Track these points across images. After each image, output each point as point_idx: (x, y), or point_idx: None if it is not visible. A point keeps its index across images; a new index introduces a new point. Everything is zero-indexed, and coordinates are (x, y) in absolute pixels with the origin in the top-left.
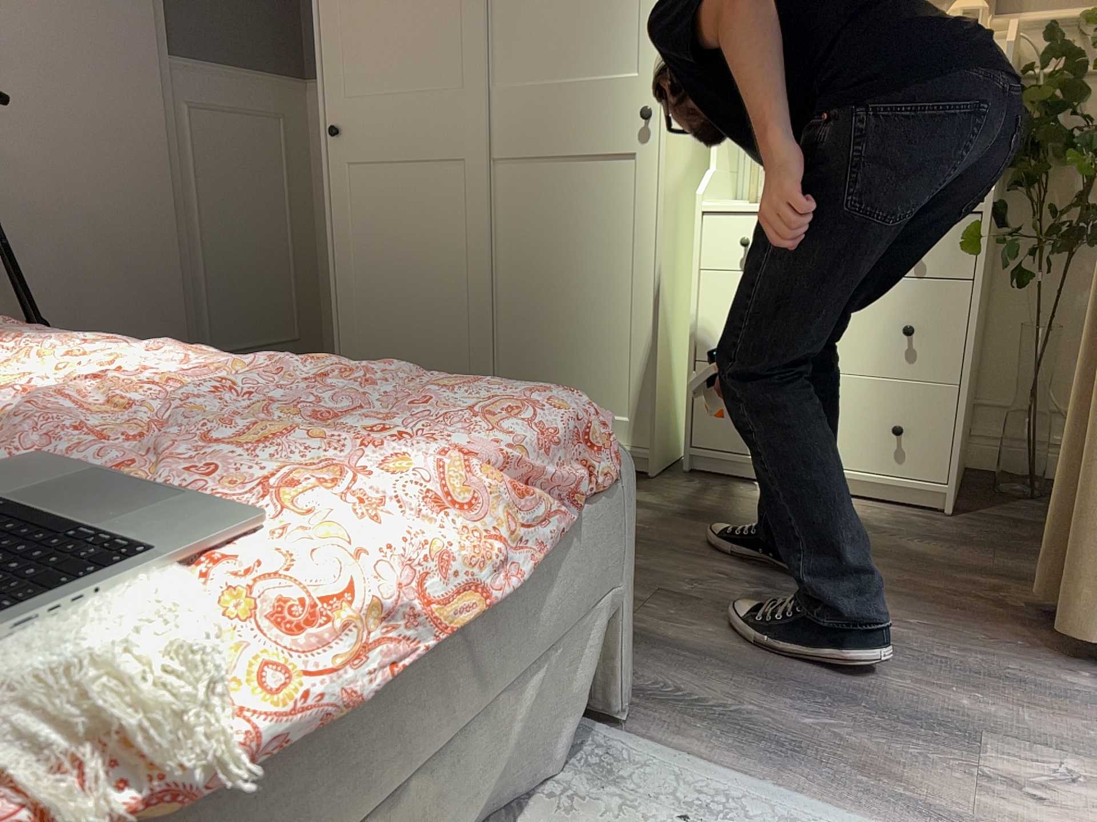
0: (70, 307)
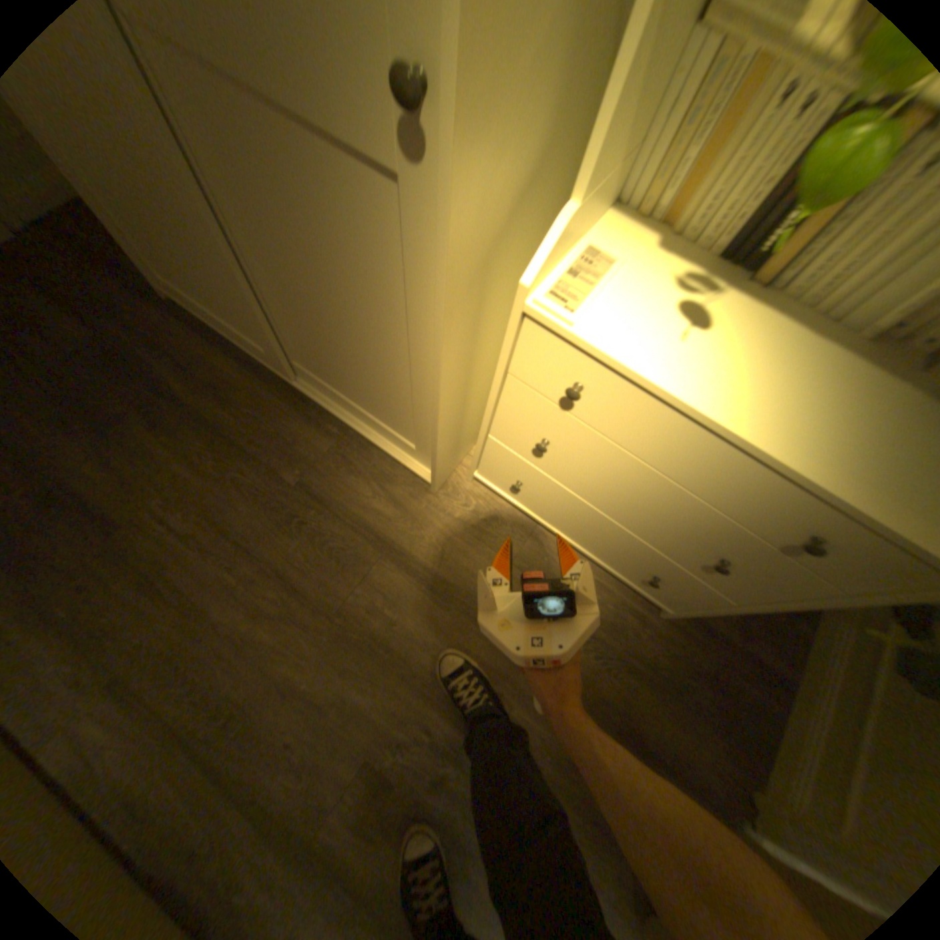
0: None
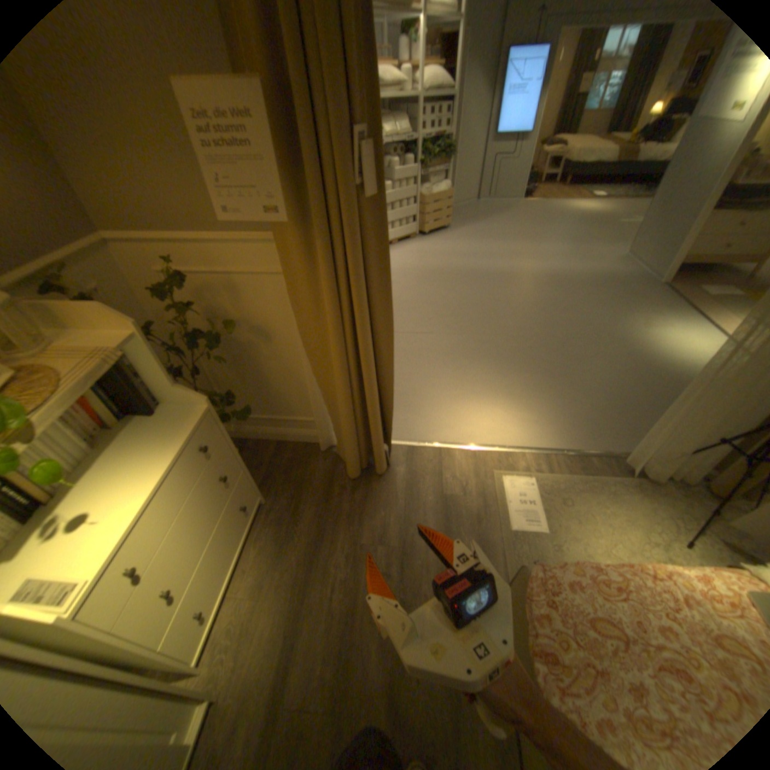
0: None
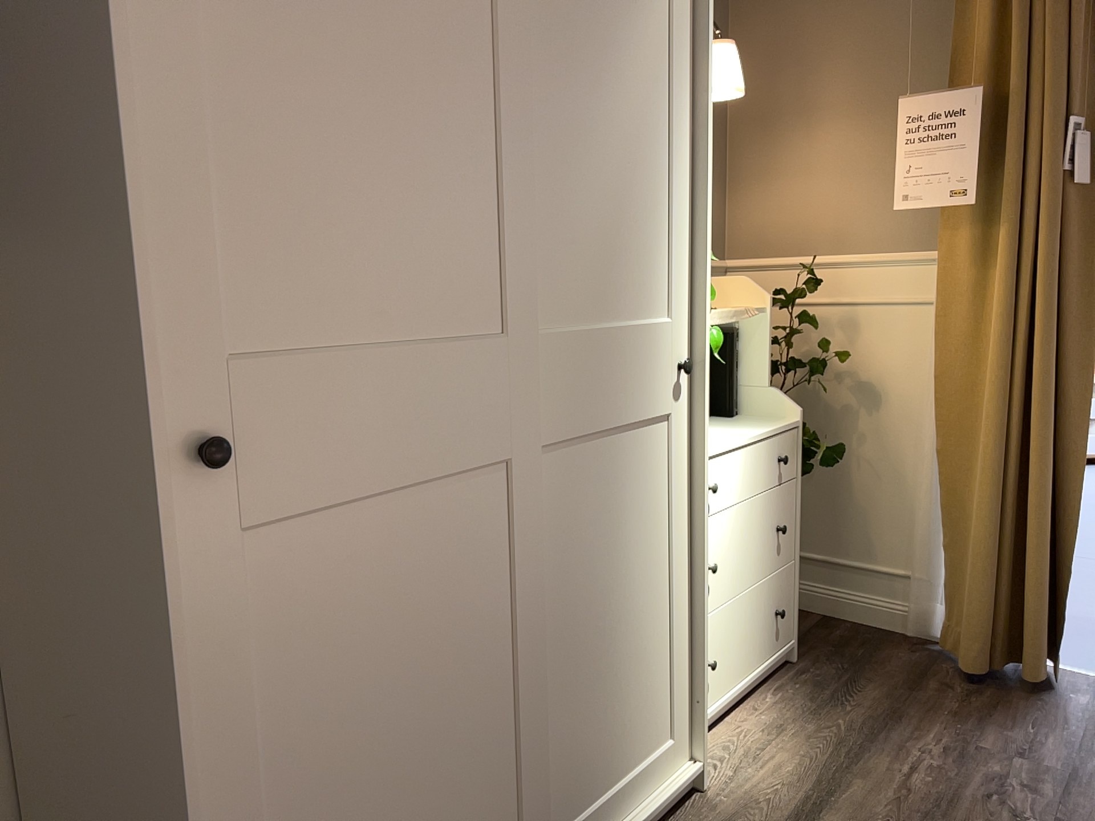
0: None
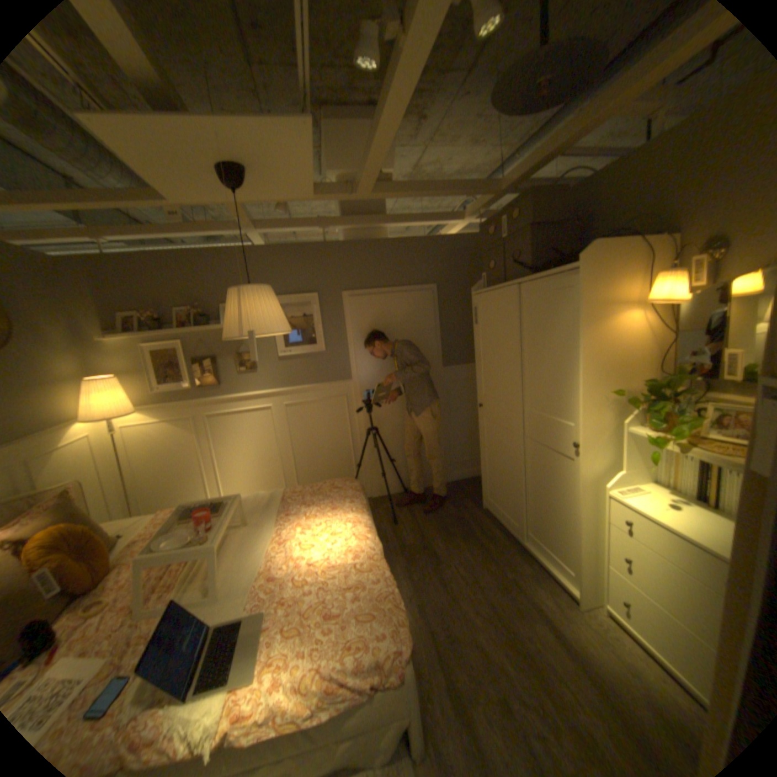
0: (404, 451)
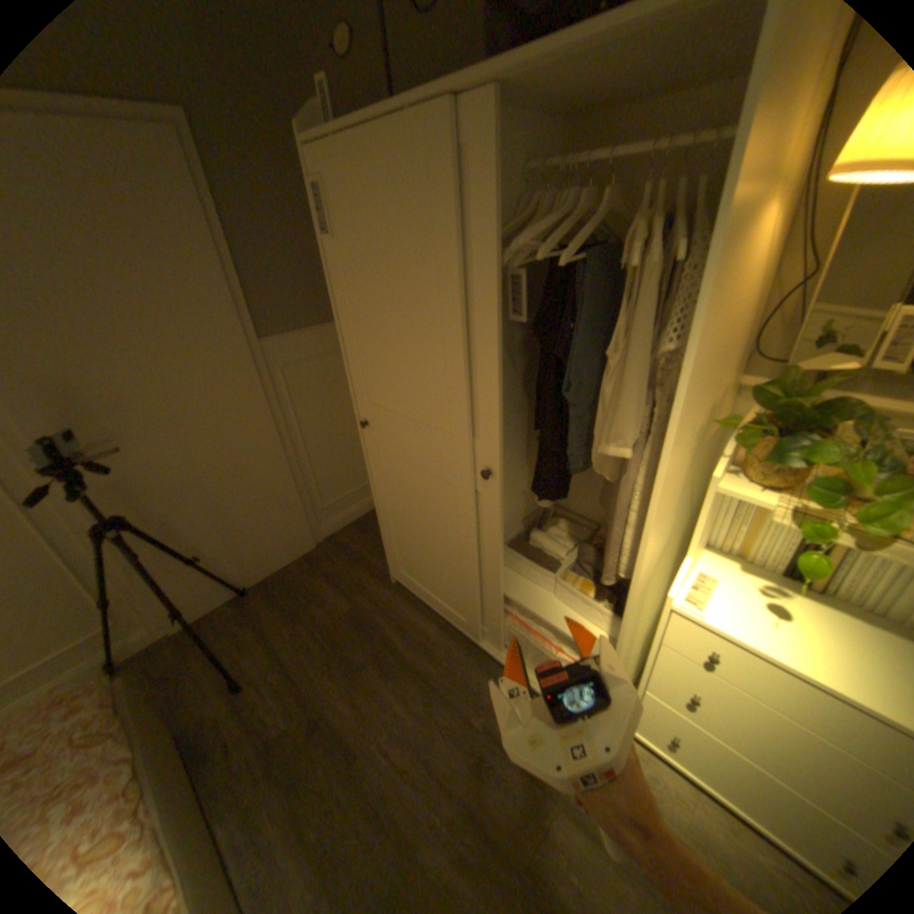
0: (216, 529)
